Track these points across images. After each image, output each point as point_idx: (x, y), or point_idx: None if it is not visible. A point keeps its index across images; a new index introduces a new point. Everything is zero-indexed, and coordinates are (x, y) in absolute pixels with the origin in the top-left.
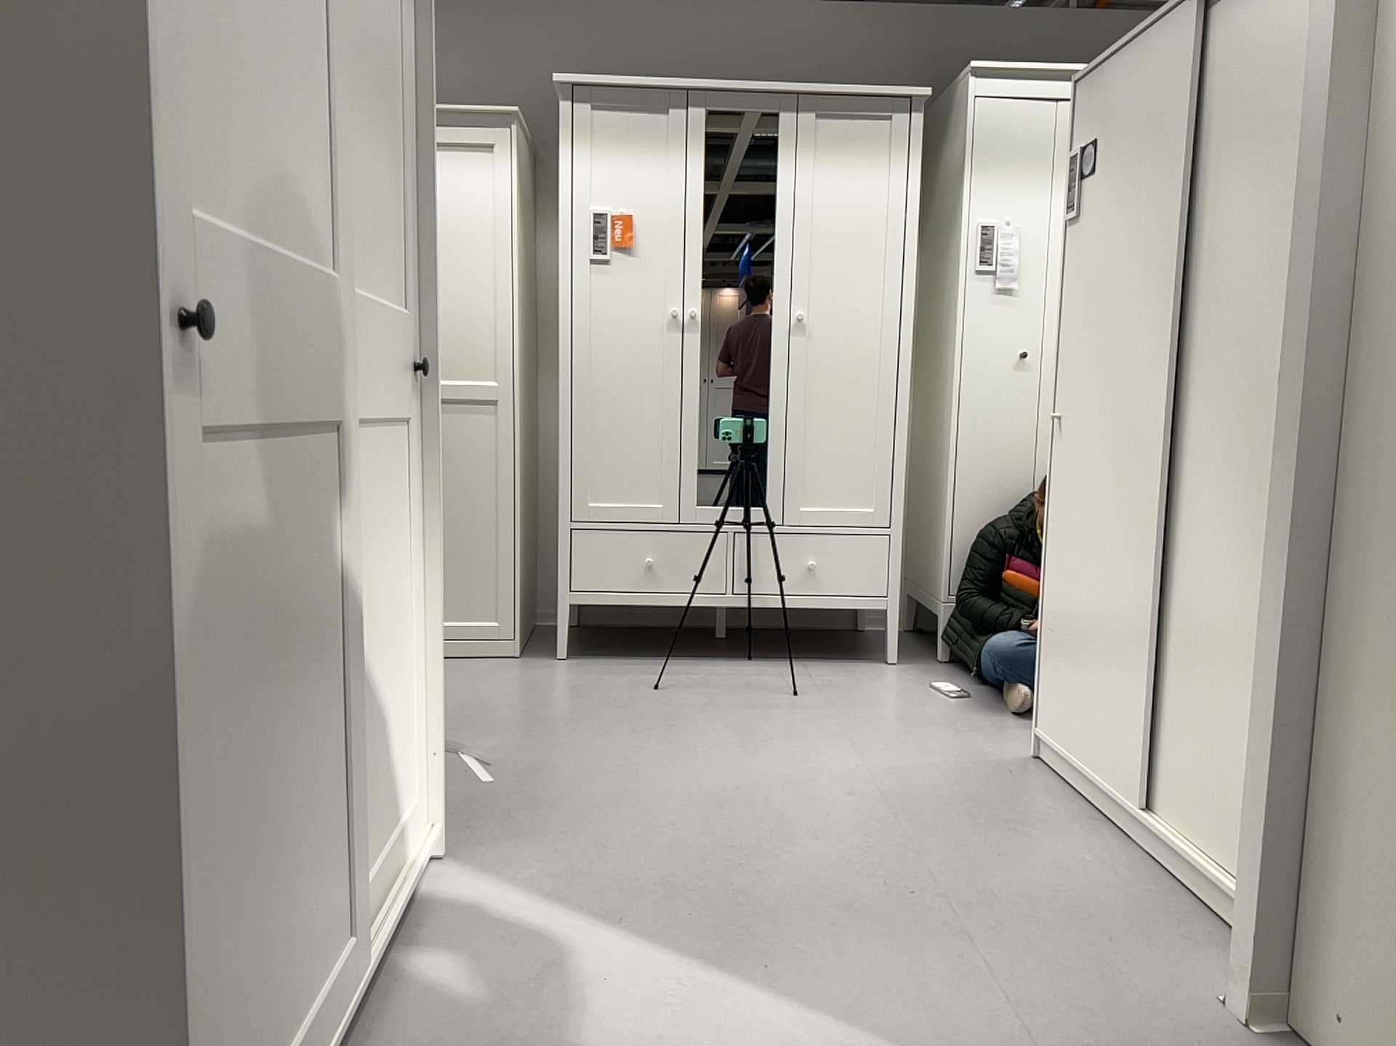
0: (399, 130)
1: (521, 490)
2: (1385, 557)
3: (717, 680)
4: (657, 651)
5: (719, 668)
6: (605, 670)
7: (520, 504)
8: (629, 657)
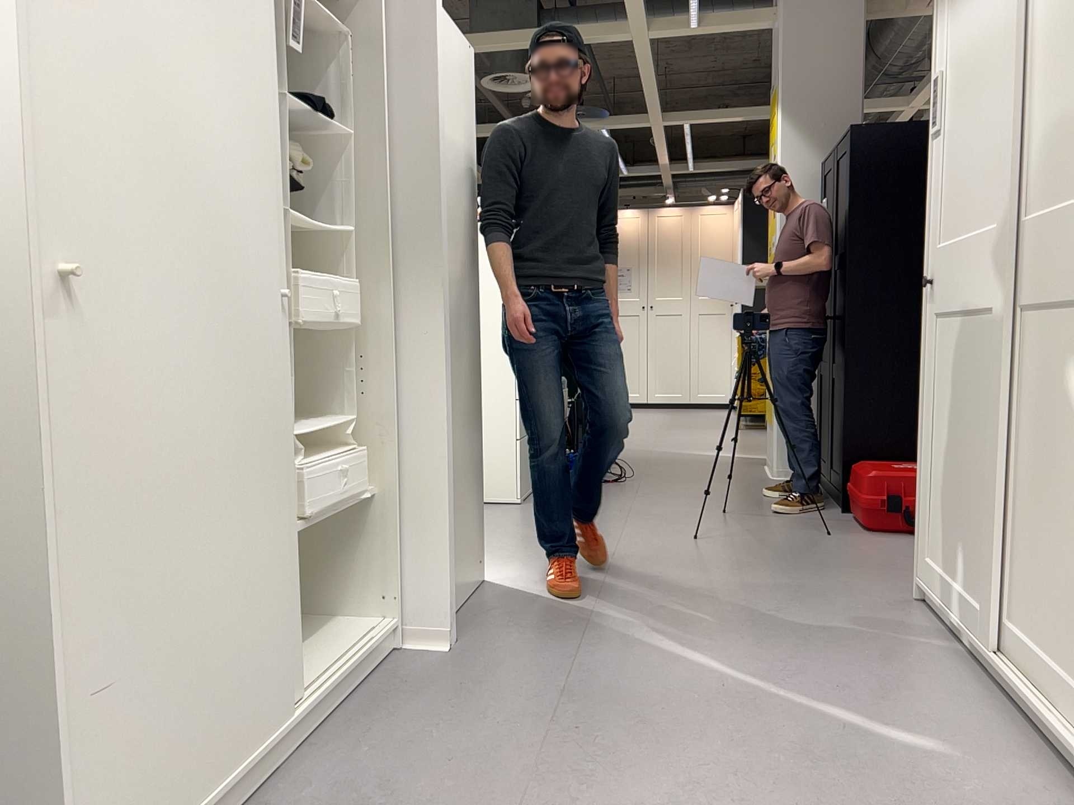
0: None
1: None
2: (449, 364)
3: None
4: None
5: None
6: None
7: None
8: None
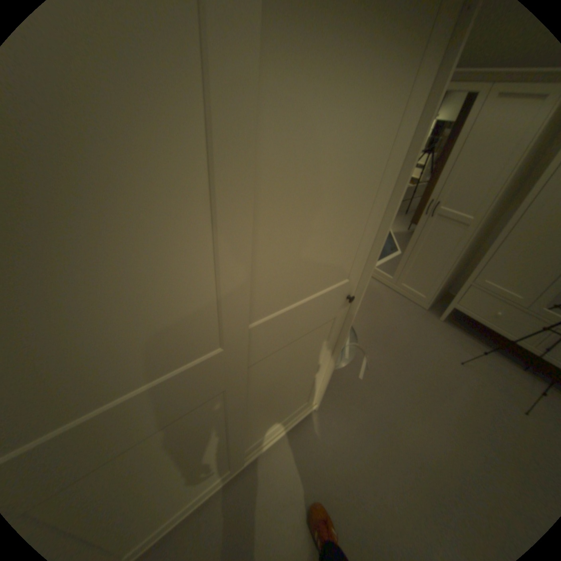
0: (376, 191)
1: (462, 258)
2: None
3: (496, 373)
4: (486, 335)
5: (504, 365)
6: (453, 336)
7: (458, 264)
8: (469, 333)
